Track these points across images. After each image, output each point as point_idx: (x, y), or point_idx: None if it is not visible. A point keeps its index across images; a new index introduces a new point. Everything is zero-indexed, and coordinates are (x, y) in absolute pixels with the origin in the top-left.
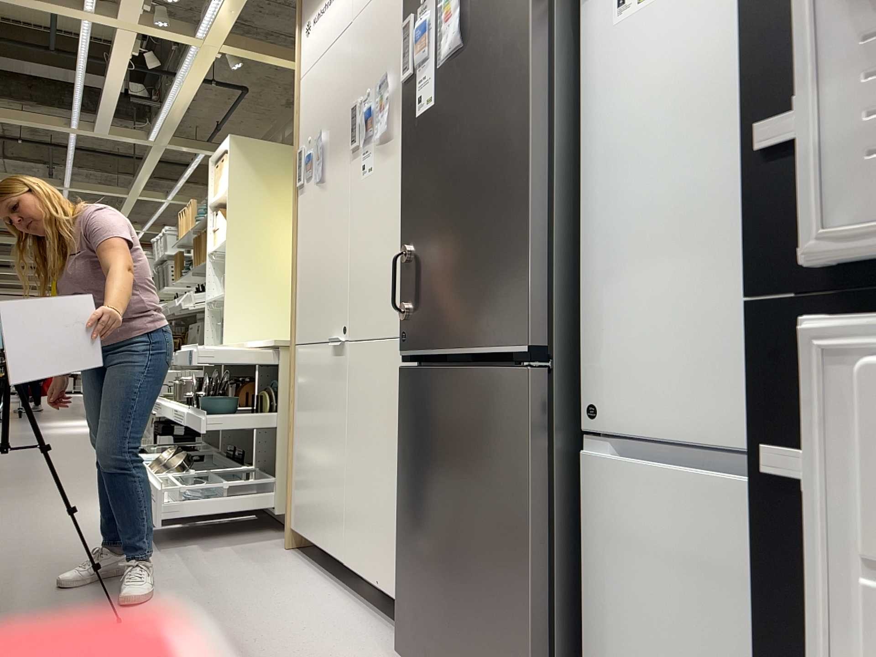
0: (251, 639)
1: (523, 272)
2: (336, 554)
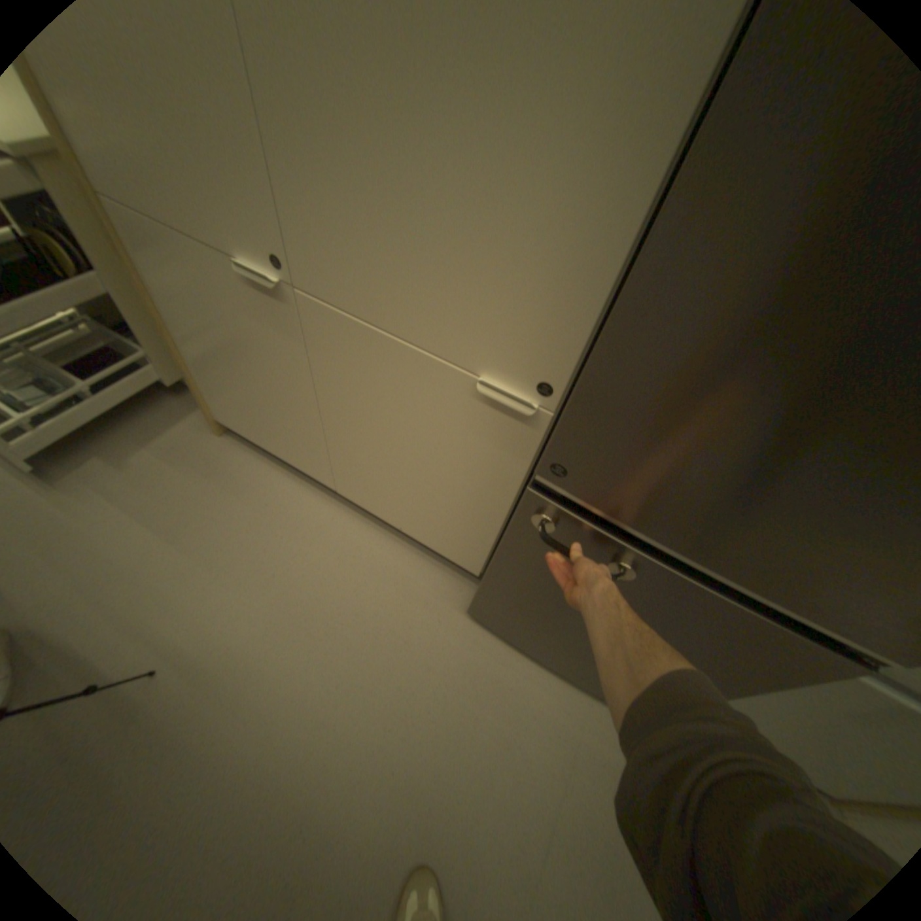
0: (315, 627)
1: None
2: (318, 478)
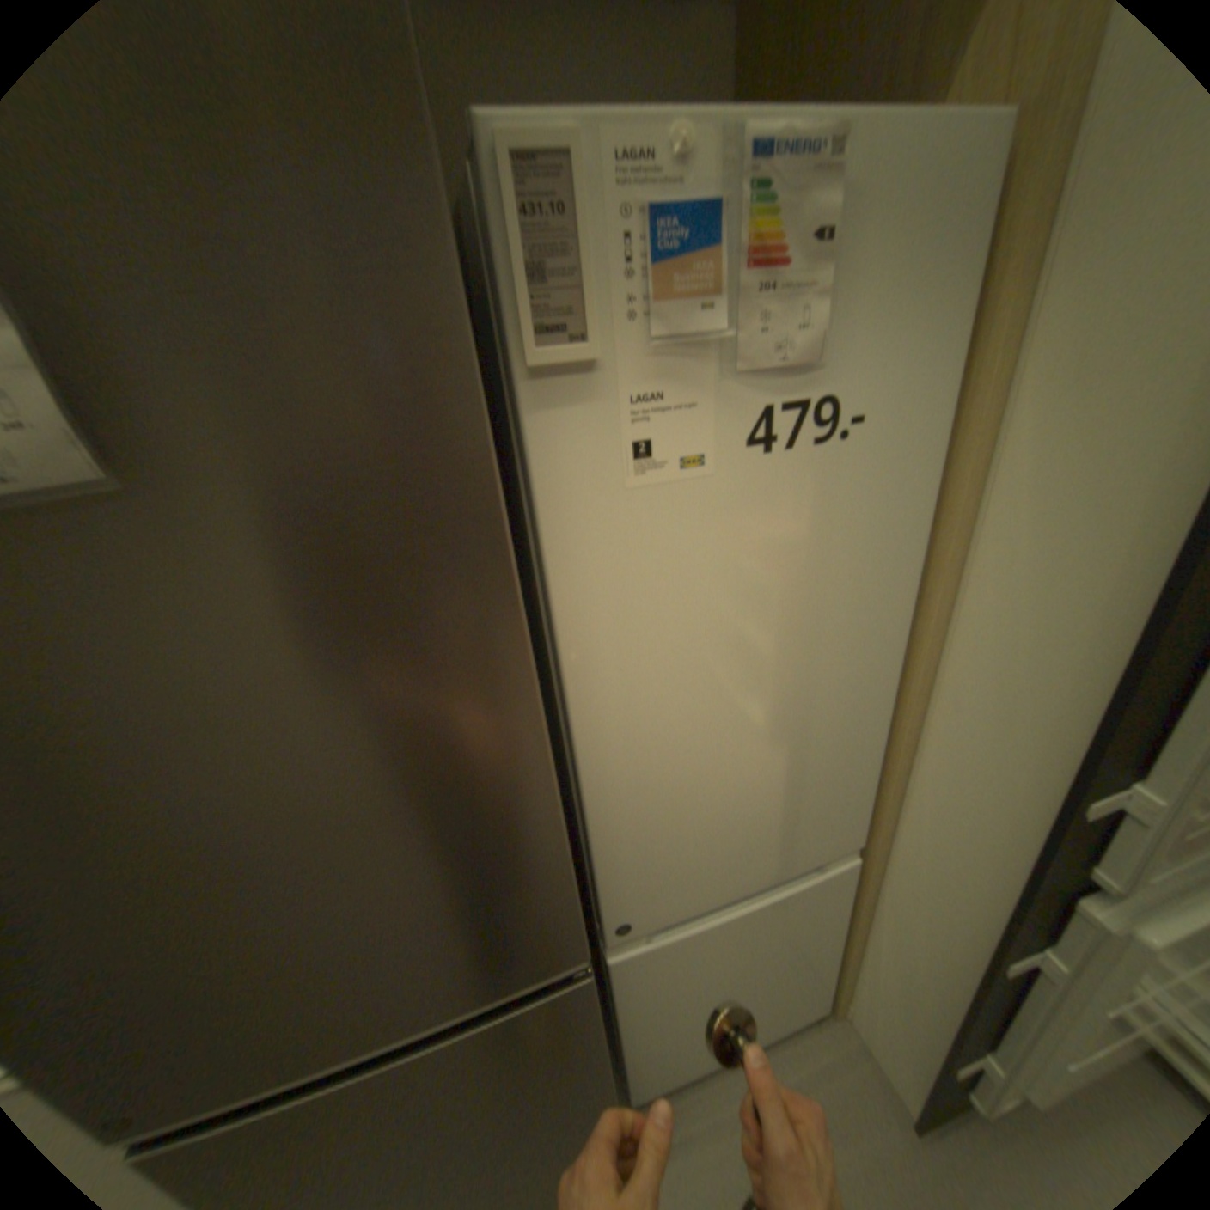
0: None
1: (553, 899)
2: None
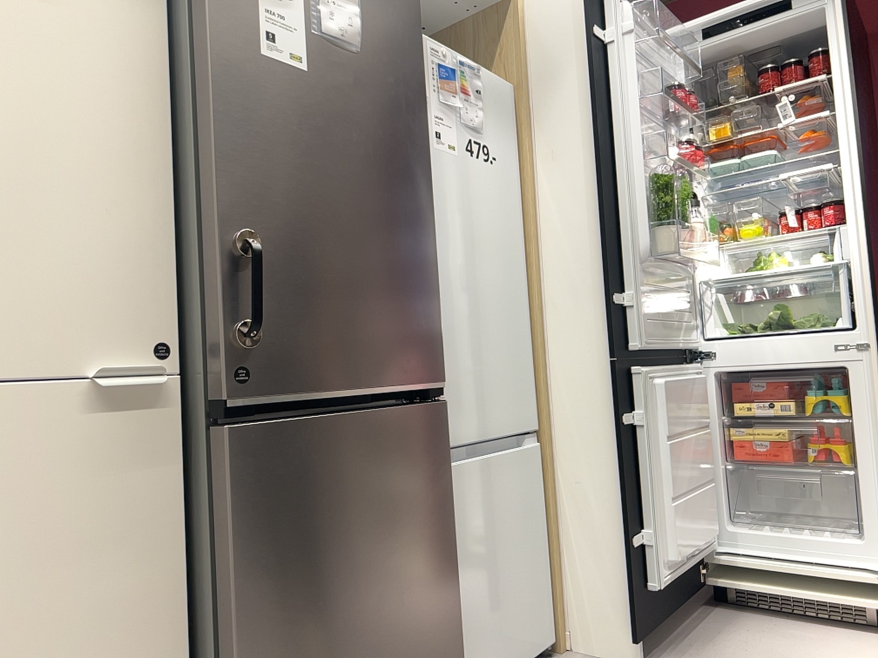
0: None
1: (434, 316)
2: None
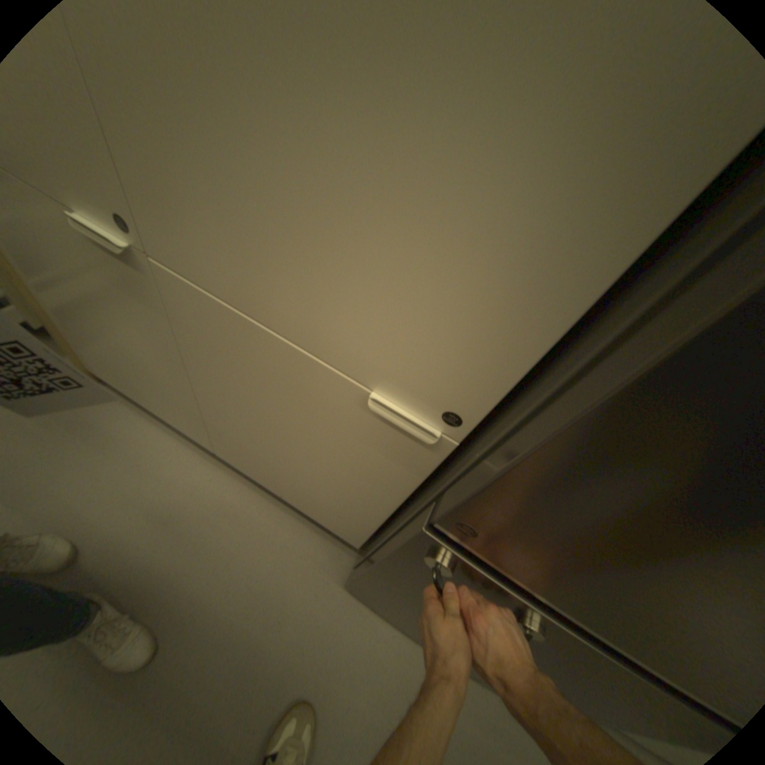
0: (180, 610)
1: None
2: (197, 440)
